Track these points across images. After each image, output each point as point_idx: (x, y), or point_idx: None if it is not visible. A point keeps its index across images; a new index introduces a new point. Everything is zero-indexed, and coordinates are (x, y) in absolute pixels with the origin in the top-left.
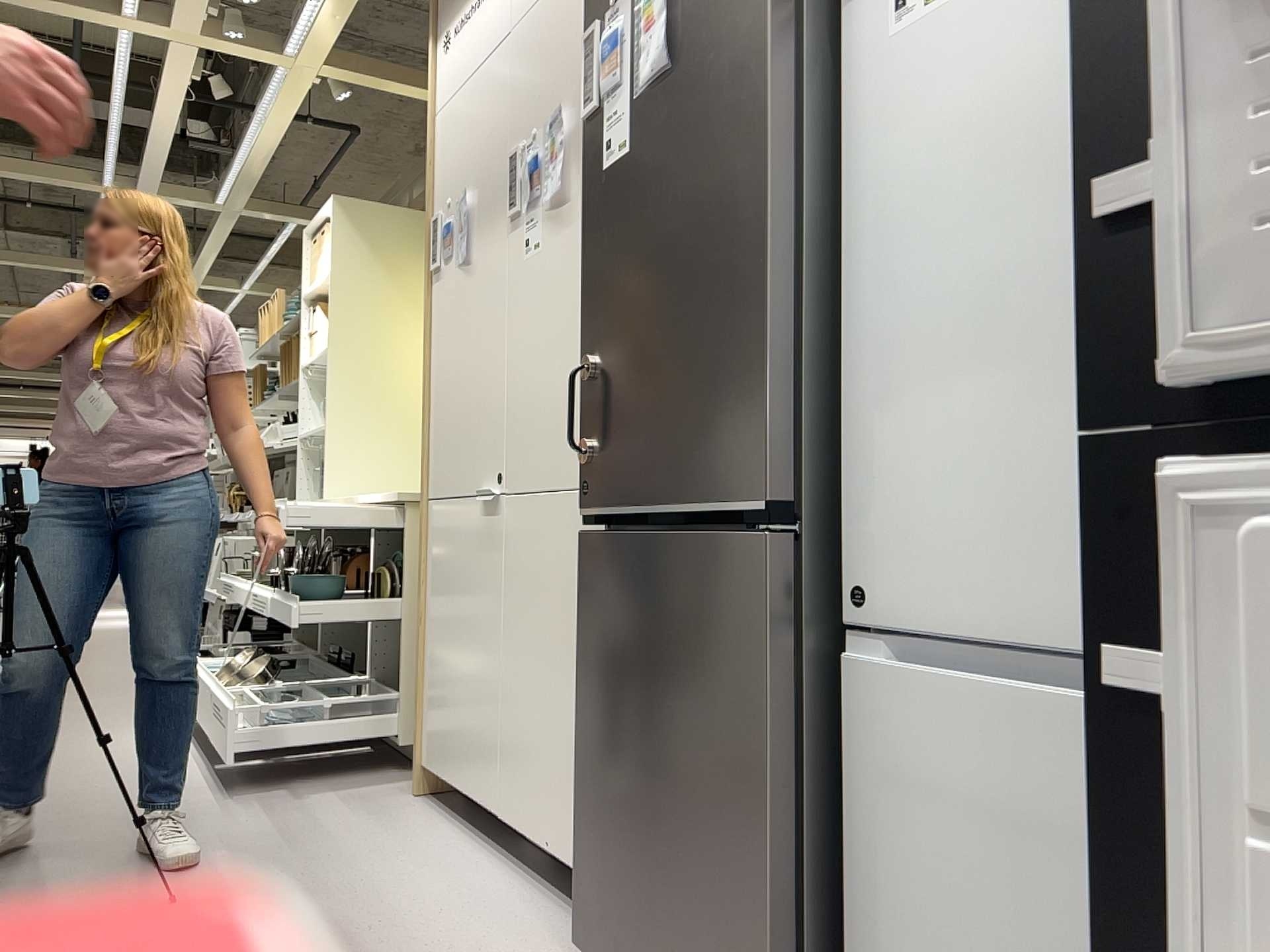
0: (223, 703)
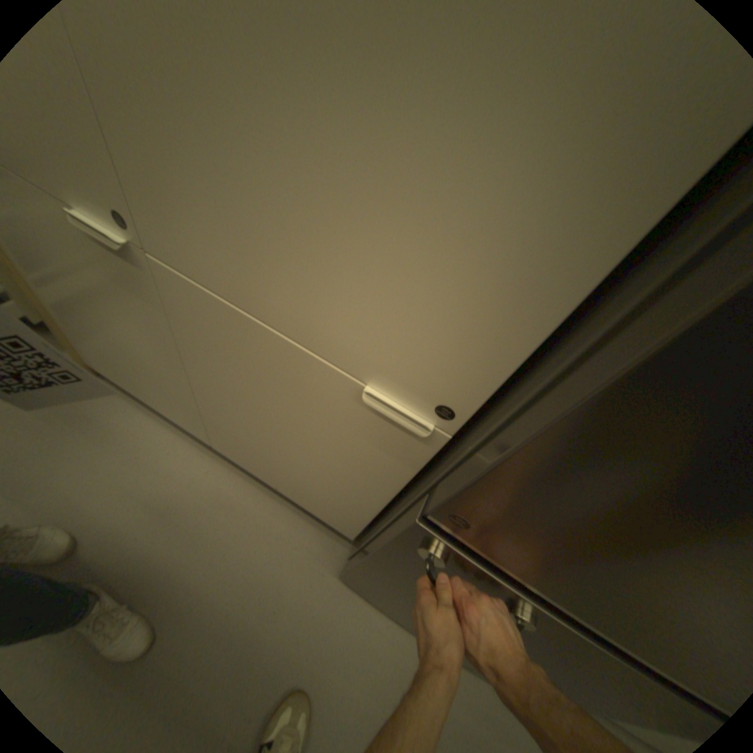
0: None
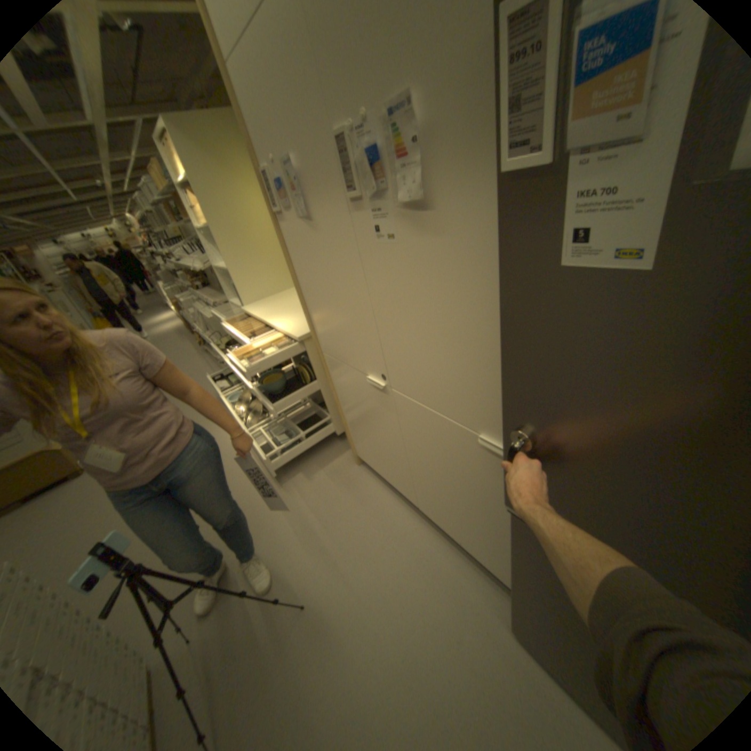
0: (257, 449)
